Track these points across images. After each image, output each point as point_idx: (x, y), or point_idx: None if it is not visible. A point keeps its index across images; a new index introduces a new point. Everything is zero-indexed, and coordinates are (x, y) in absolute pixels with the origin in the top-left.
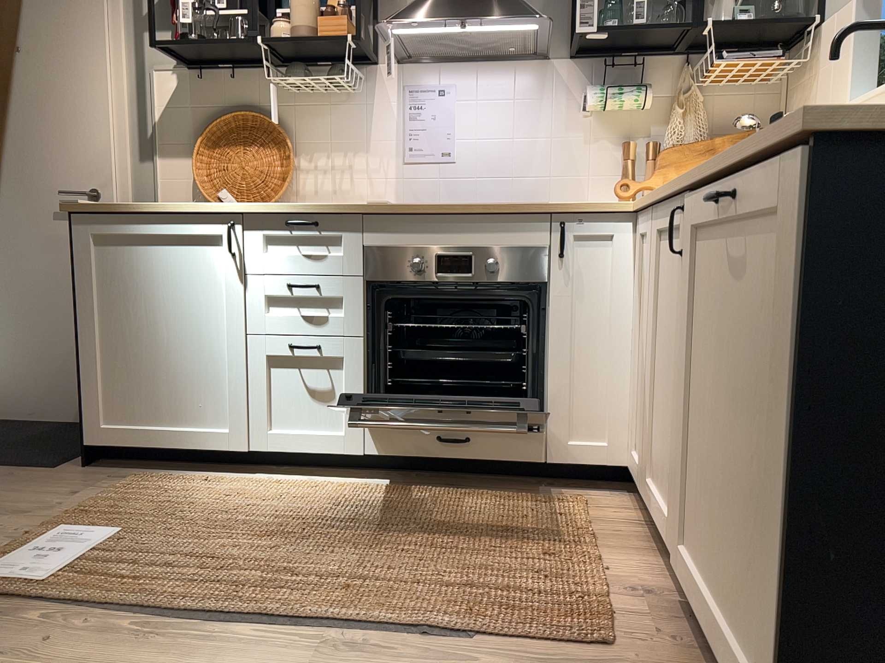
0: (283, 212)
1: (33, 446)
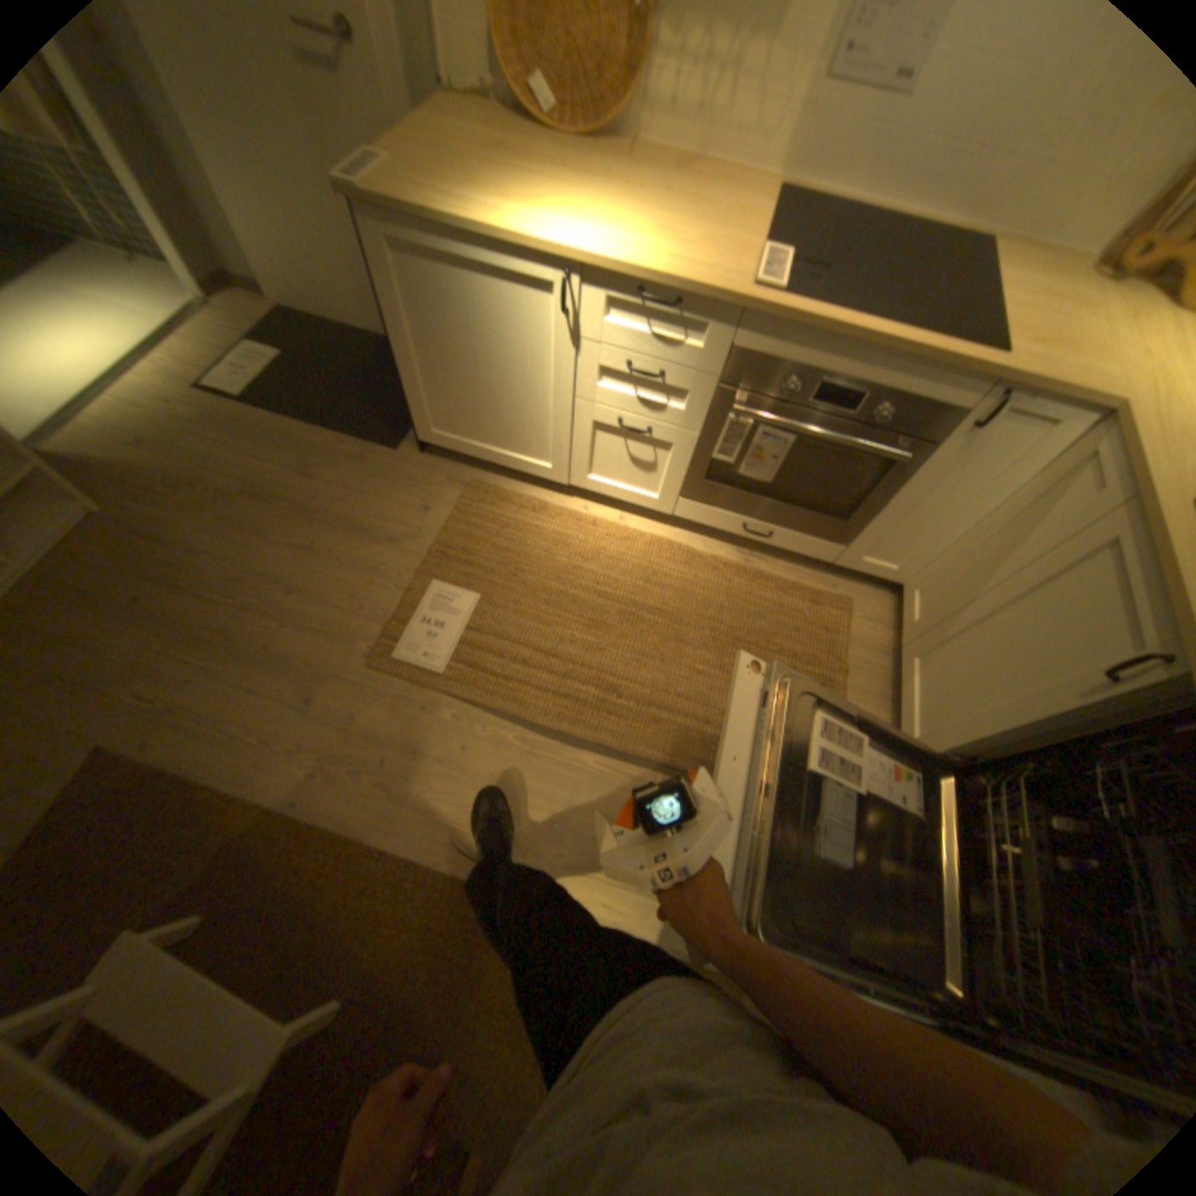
0: (639, 279)
1: (366, 397)
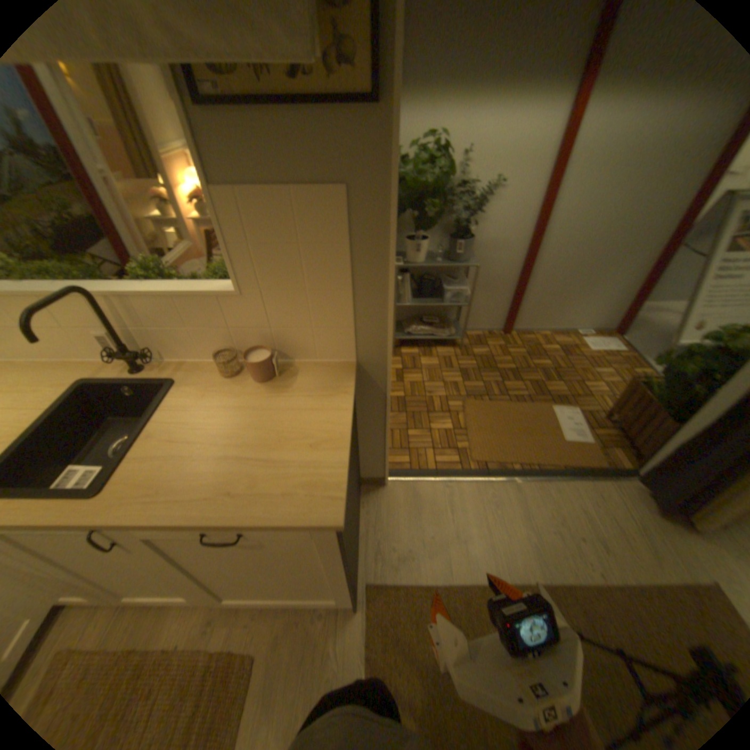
0: None
1: None
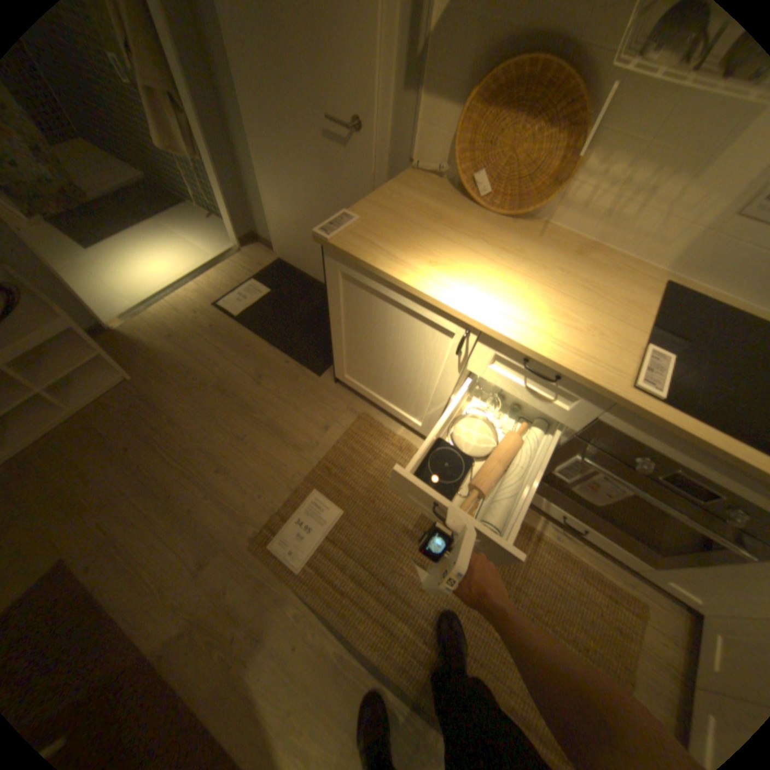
0: (528, 354)
1: (312, 332)
